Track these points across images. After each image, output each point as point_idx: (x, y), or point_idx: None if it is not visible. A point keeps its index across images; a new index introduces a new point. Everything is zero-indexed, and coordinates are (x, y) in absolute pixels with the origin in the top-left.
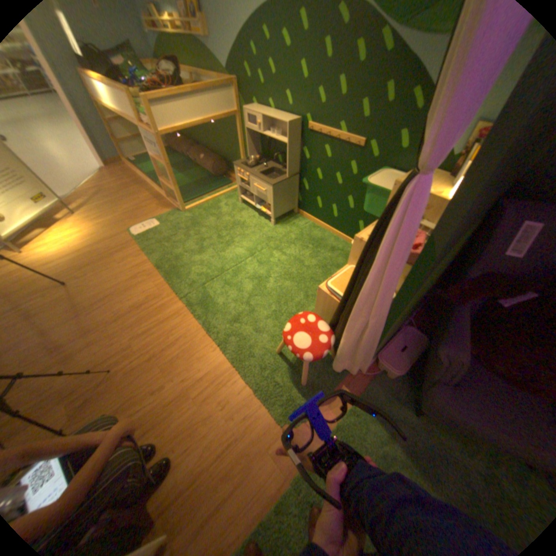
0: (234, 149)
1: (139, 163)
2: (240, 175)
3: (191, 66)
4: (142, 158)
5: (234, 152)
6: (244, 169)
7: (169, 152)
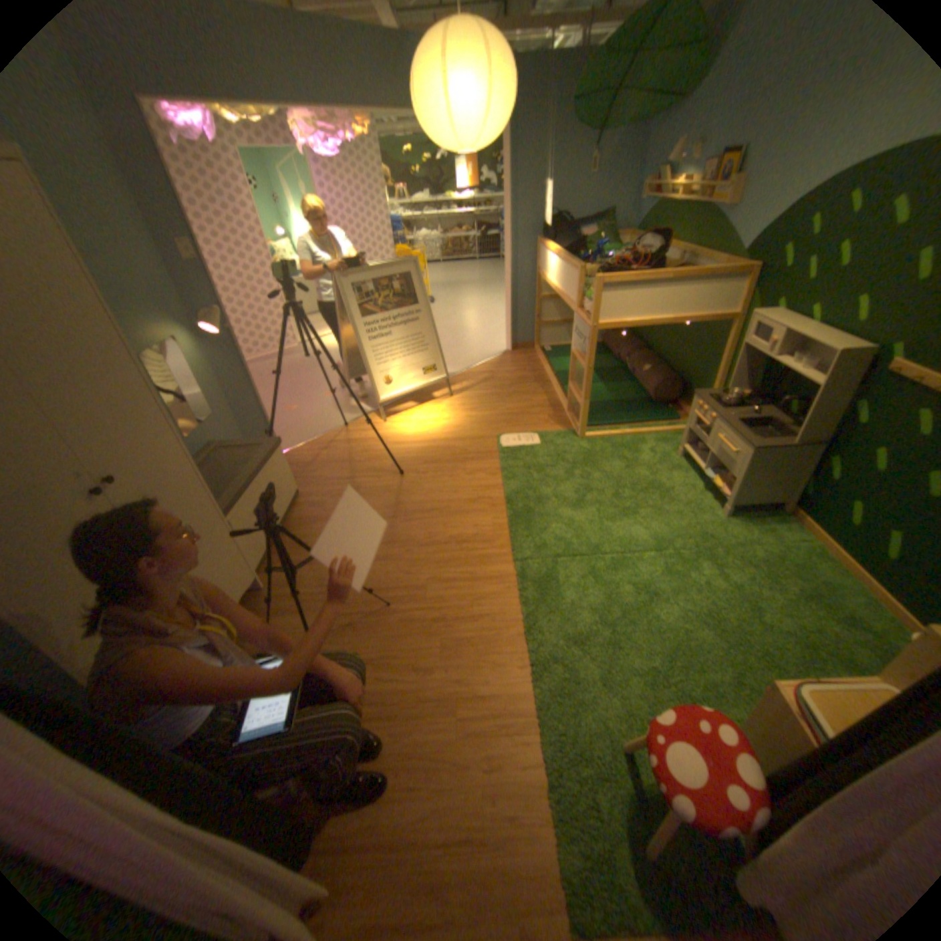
0: (708, 369)
1: (554, 356)
2: (699, 412)
3: (689, 242)
4: (561, 351)
5: (706, 374)
6: (711, 405)
7: (600, 351)
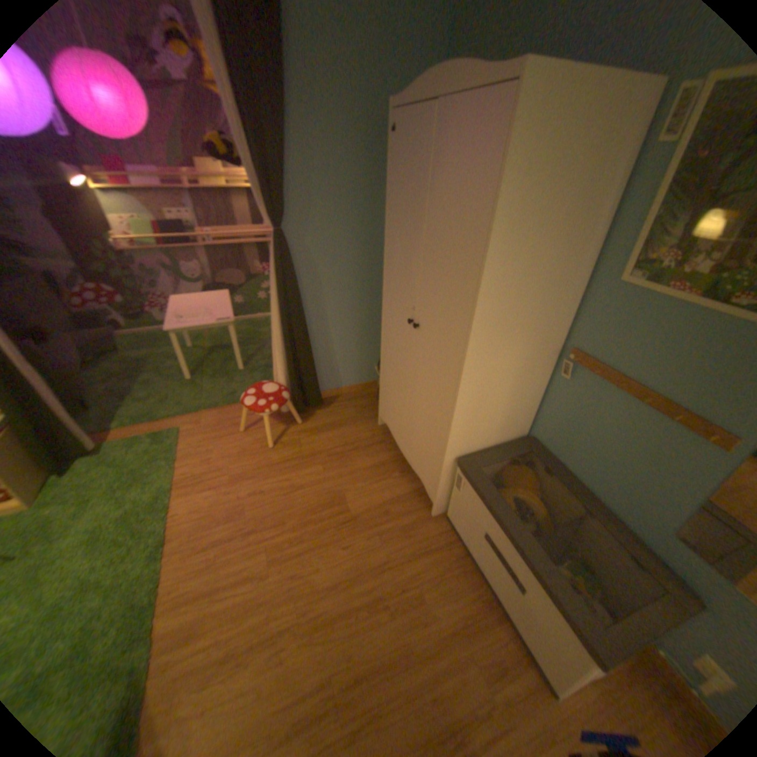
0: None
1: None
2: None
3: None
4: None
5: None
6: None
7: None
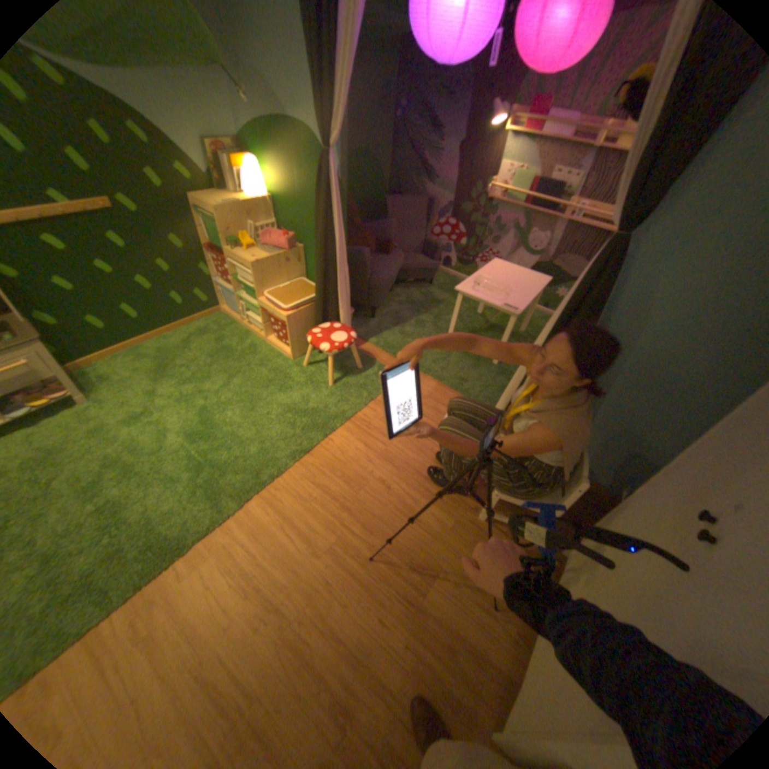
0: None
1: None
2: None
3: None
4: None
5: None
6: None
7: None
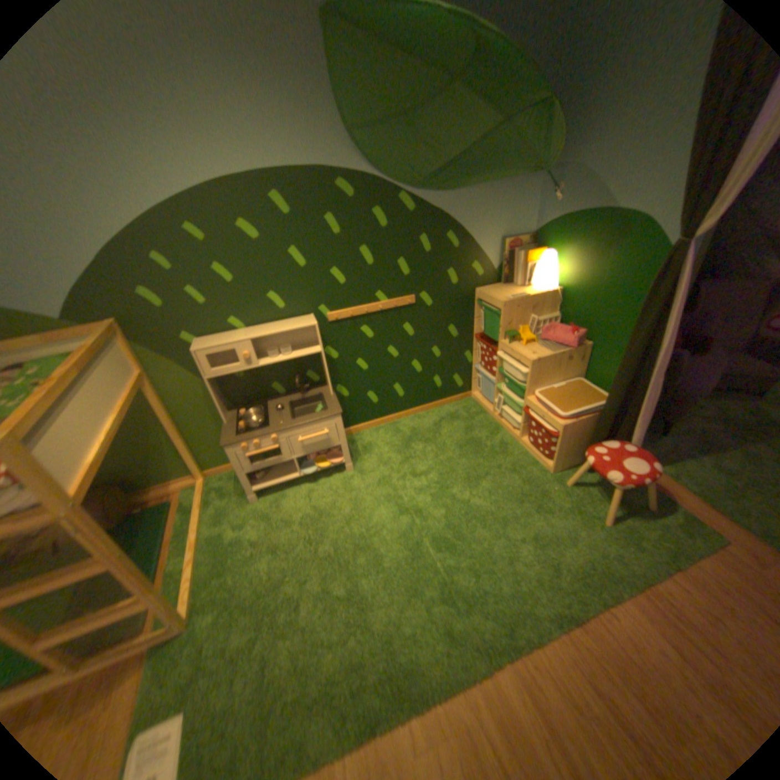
0: (137, 443)
1: None
2: (250, 449)
3: None
4: None
5: (140, 448)
6: (258, 433)
7: None
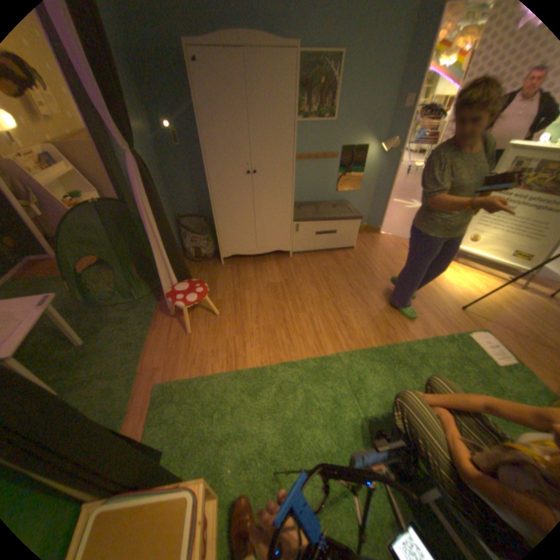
0: None
1: None
2: None
3: None
4: None
5: None
6: None
7: None
